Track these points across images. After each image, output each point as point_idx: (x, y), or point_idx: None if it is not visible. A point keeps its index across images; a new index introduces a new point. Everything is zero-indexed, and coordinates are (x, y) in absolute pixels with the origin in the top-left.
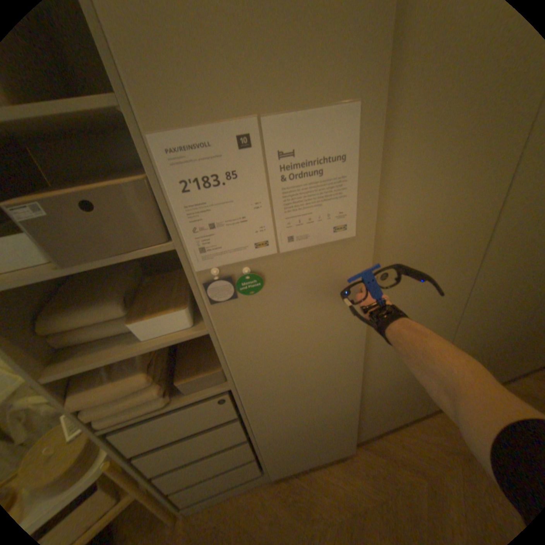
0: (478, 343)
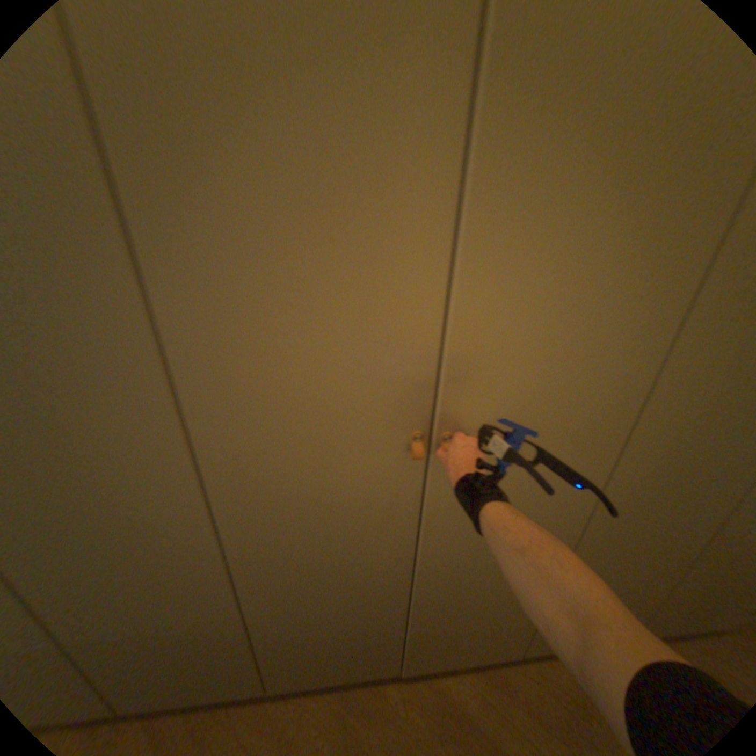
0: (300, 606)
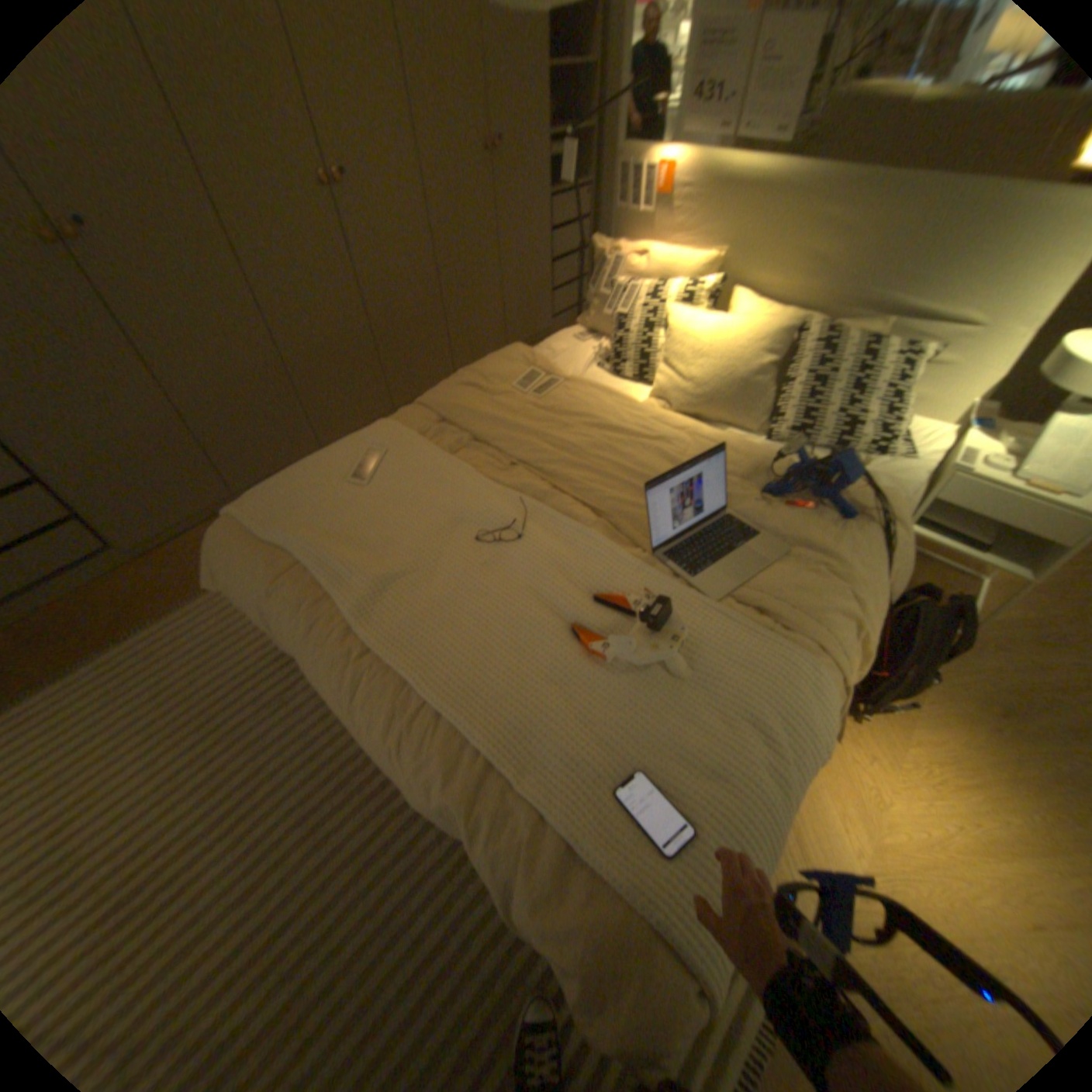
0: (308, 339)
